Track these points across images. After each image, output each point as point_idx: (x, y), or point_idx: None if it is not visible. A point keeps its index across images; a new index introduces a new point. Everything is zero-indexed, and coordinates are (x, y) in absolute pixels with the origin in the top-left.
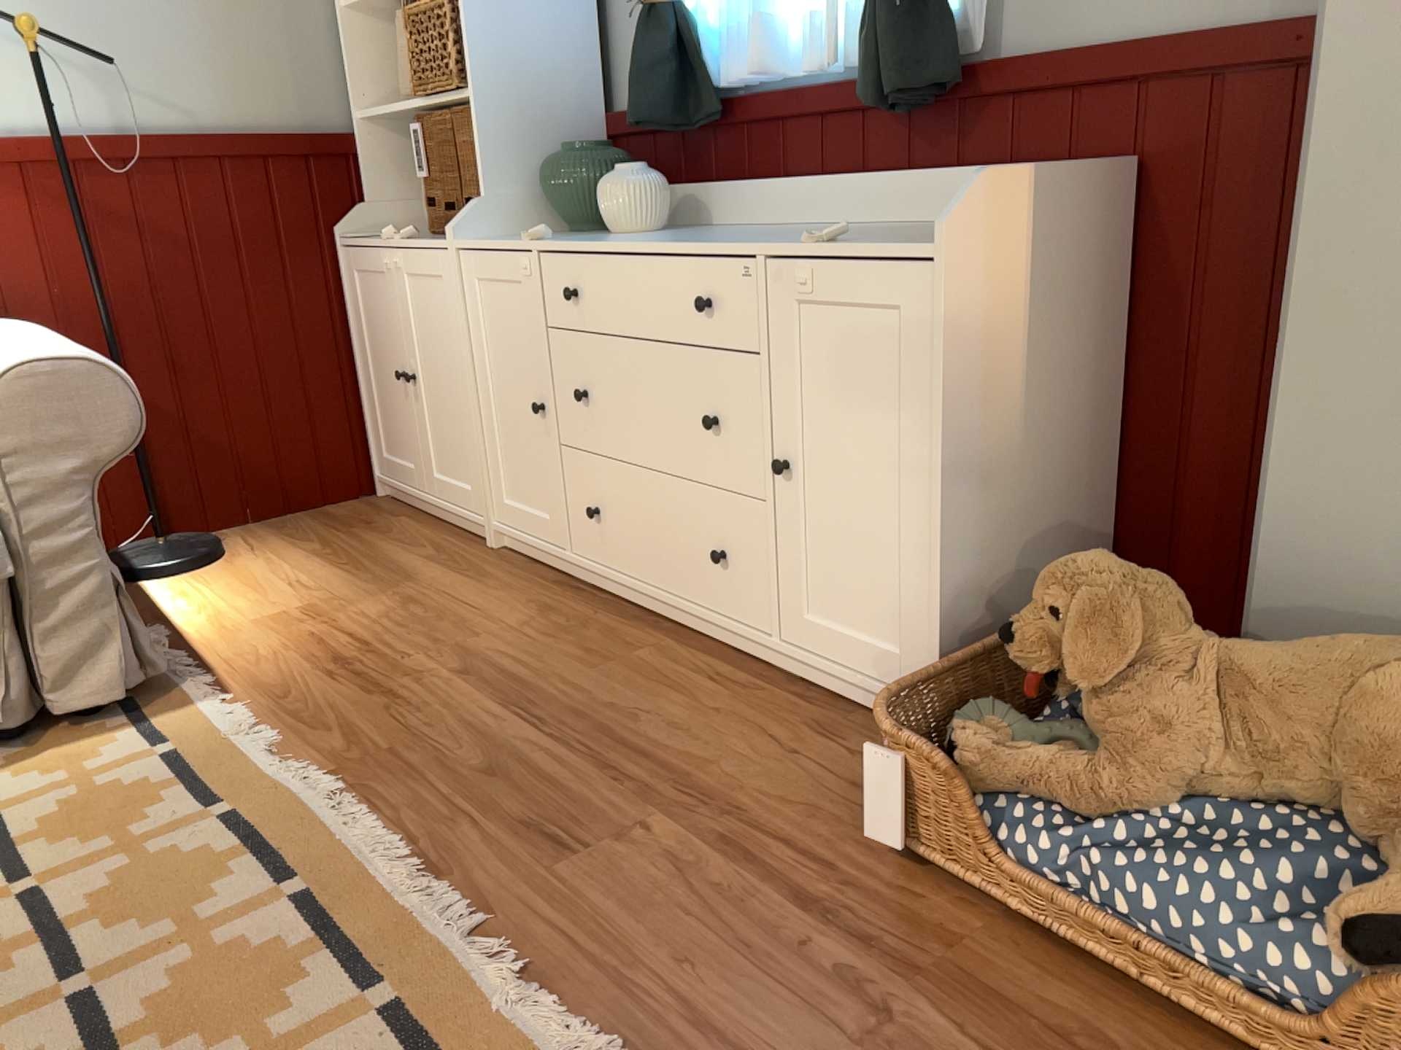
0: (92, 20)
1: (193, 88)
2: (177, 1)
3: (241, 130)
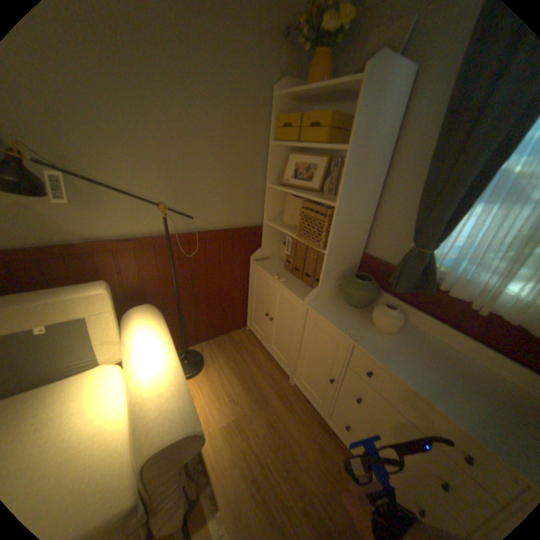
0: (183, 191)
1: (214, 213)
2: (214, 183)
3: (227, 225)
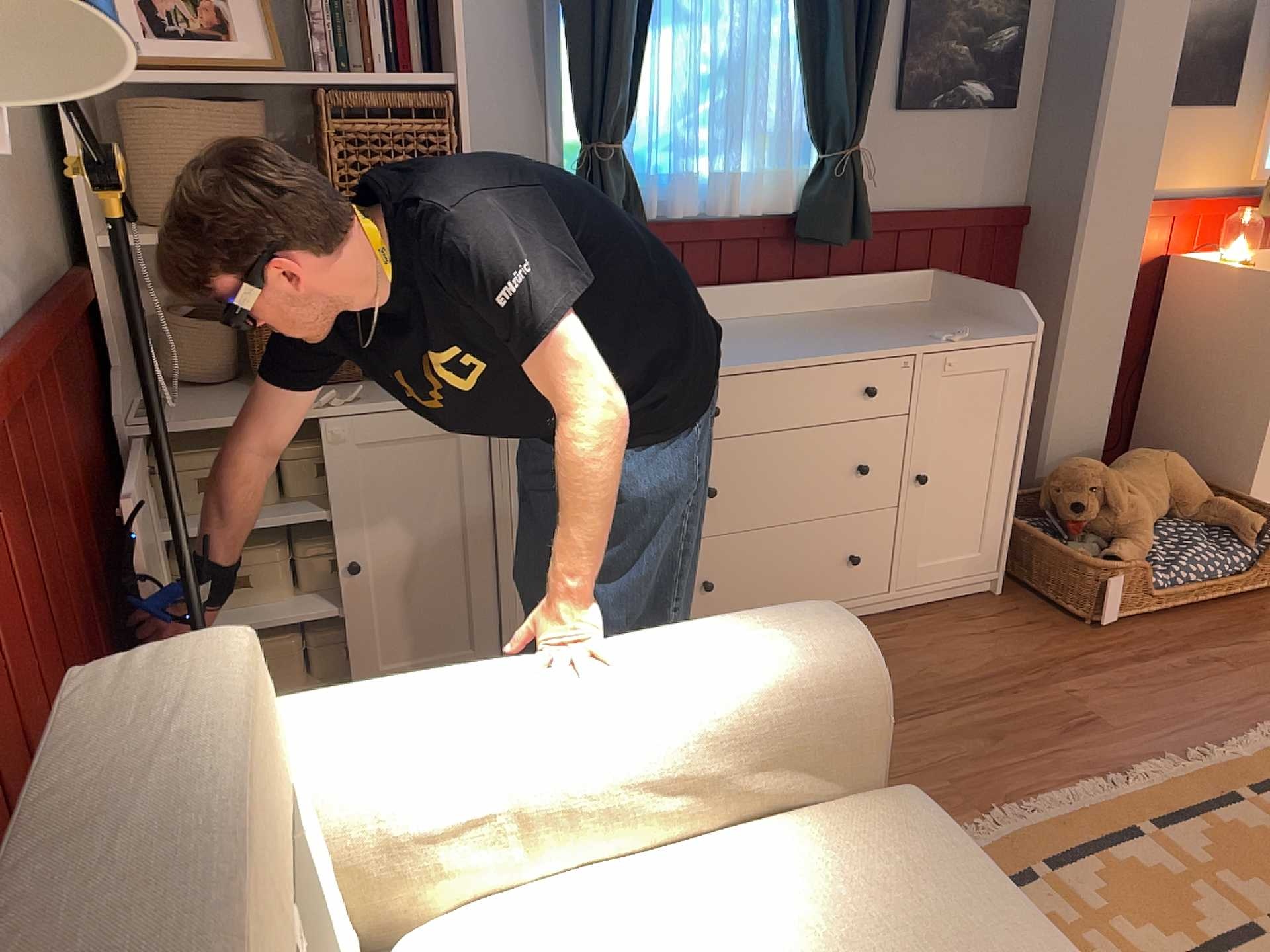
0: None
1: (0, 227)
2: None
3: (32, 287)
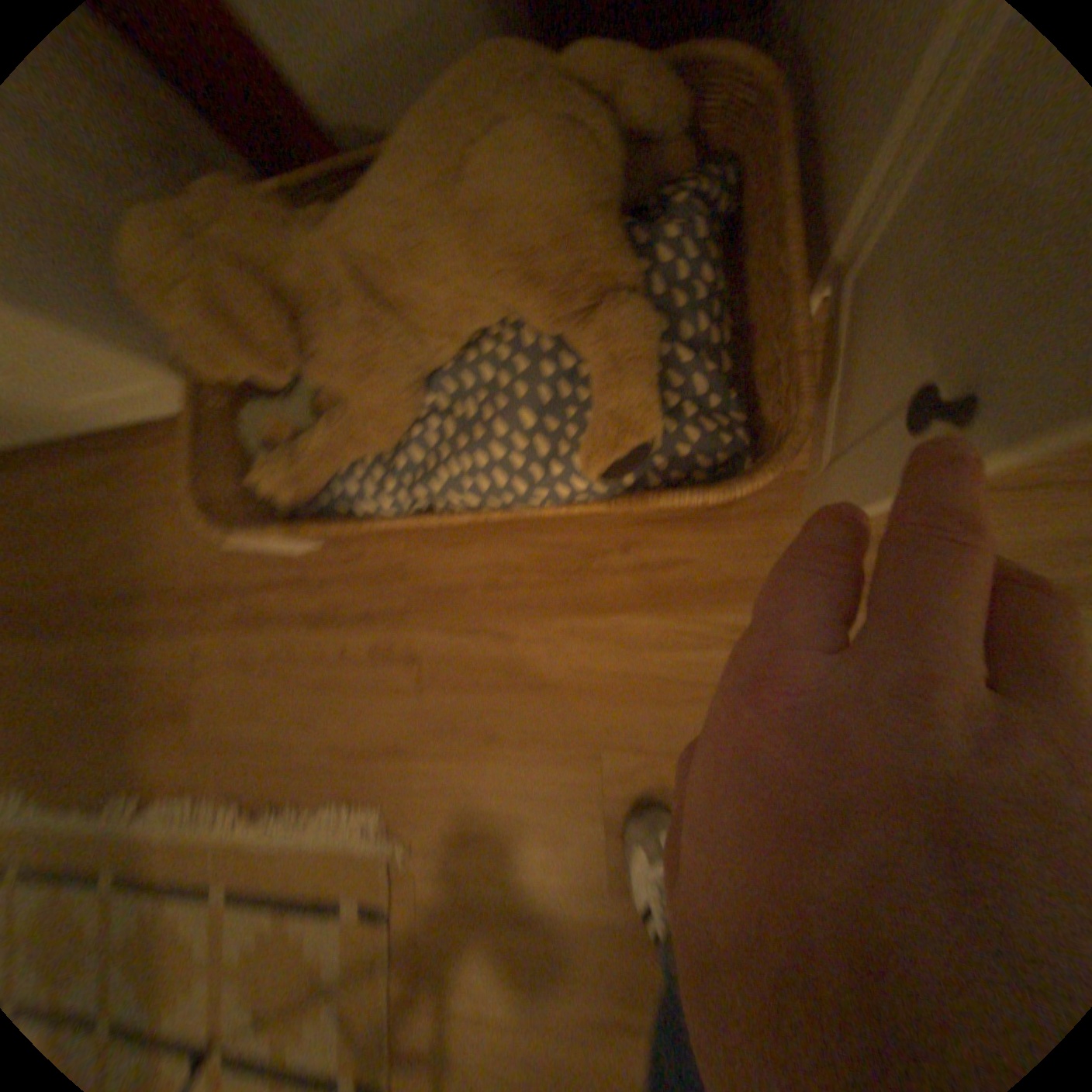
0: None
1: None
2: None
3: None
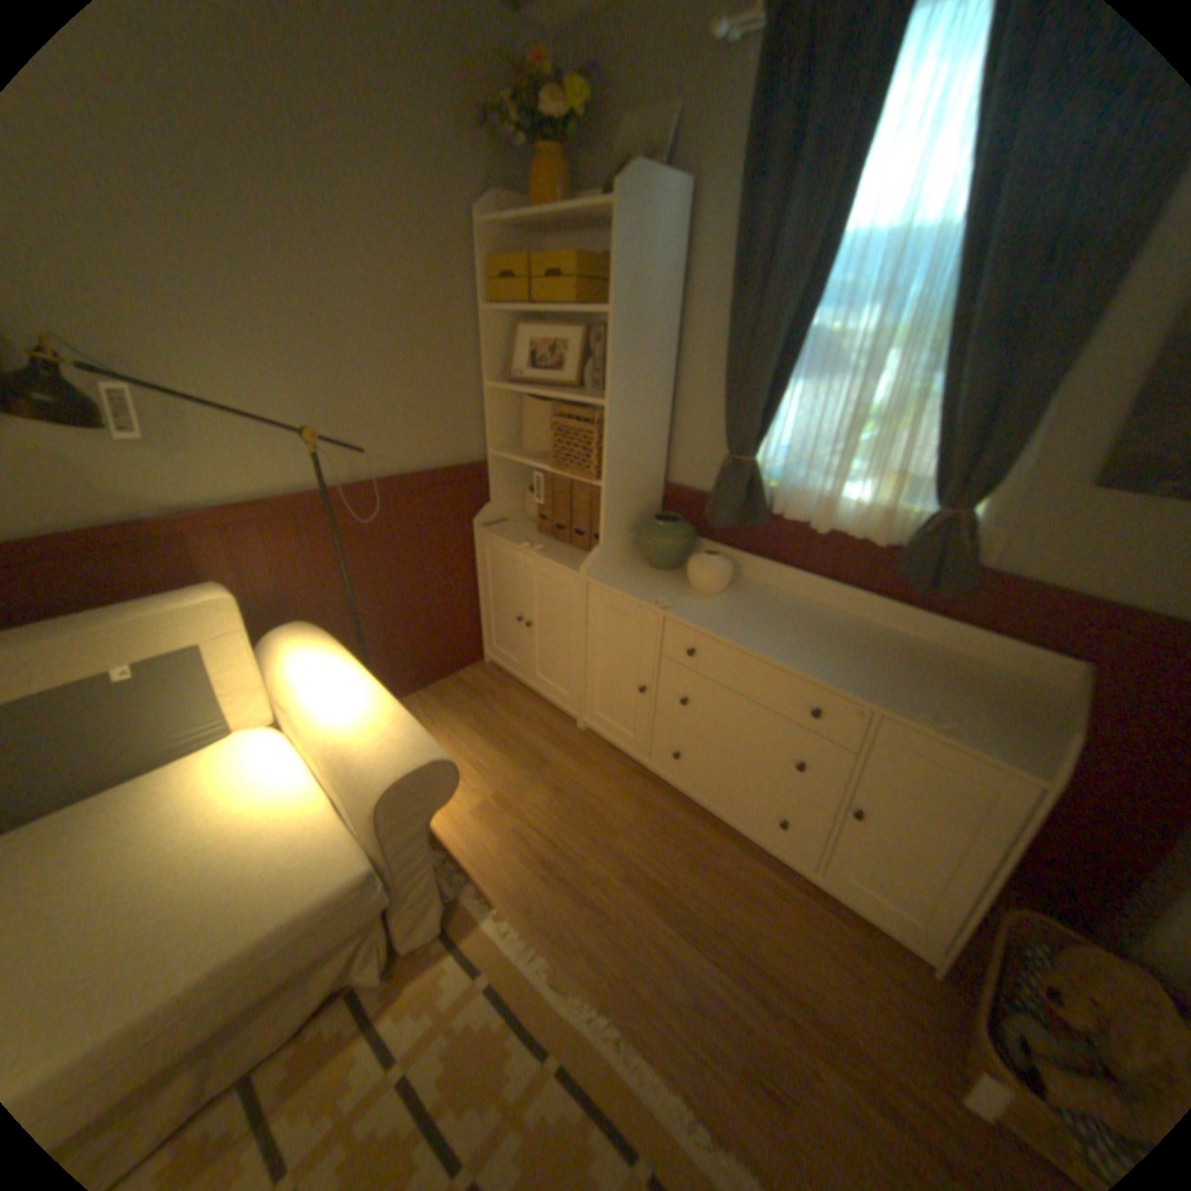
0: (334, 405)
1: (395, 443)
2: (387, 387)
3: (422, 465)
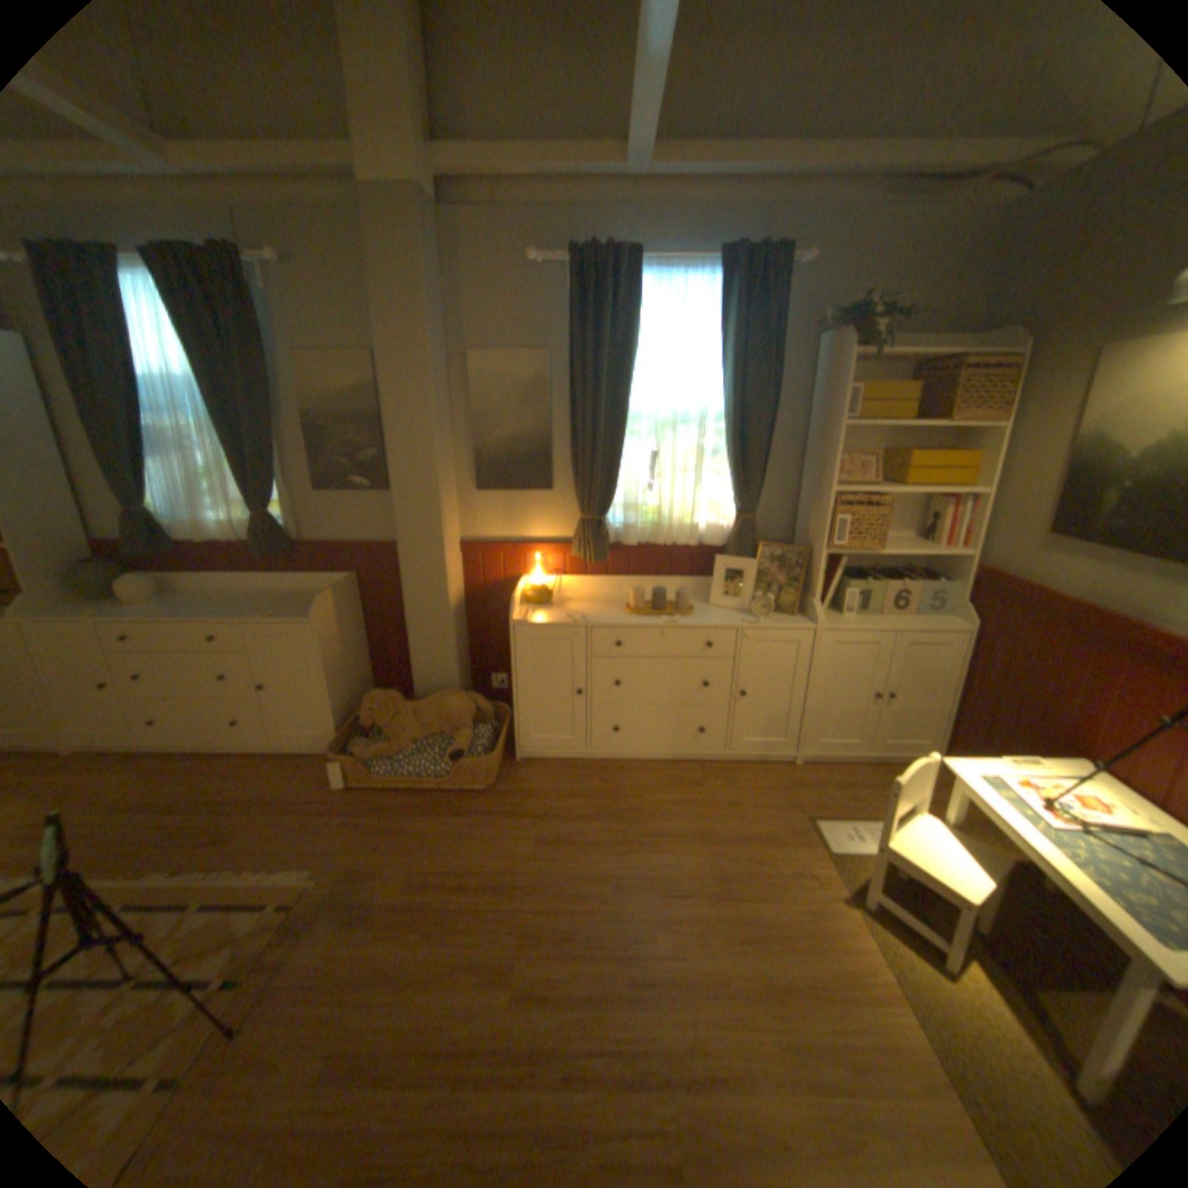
0: None
1: None
2: None
3: None
